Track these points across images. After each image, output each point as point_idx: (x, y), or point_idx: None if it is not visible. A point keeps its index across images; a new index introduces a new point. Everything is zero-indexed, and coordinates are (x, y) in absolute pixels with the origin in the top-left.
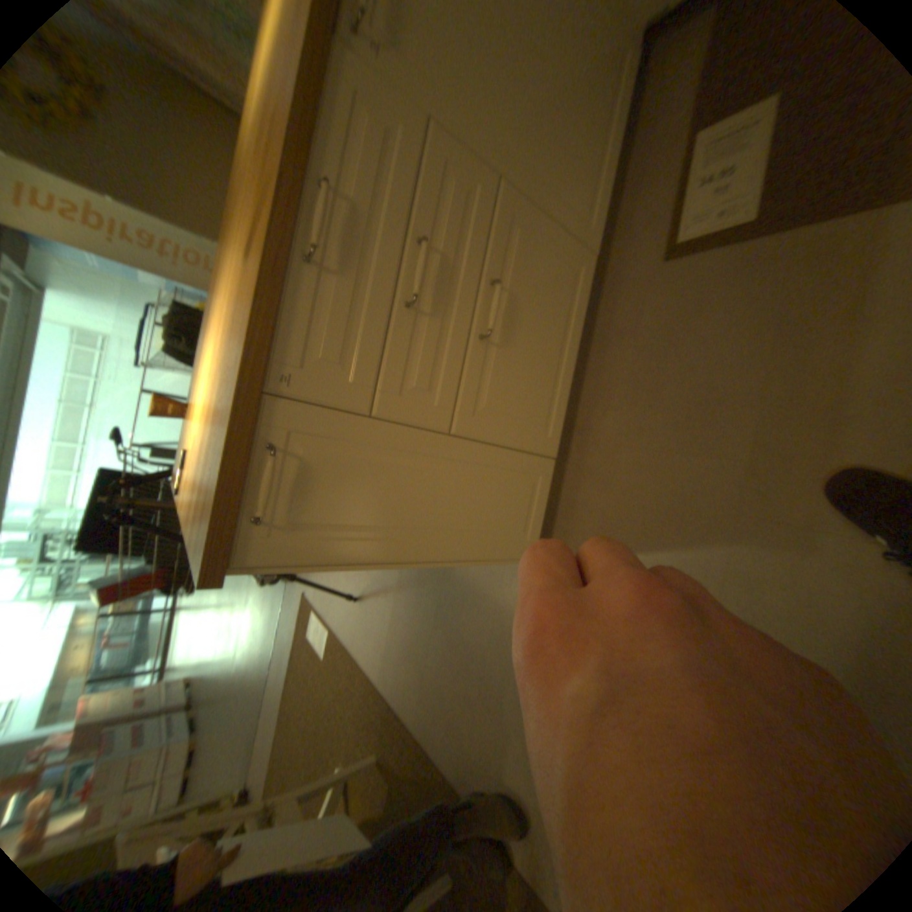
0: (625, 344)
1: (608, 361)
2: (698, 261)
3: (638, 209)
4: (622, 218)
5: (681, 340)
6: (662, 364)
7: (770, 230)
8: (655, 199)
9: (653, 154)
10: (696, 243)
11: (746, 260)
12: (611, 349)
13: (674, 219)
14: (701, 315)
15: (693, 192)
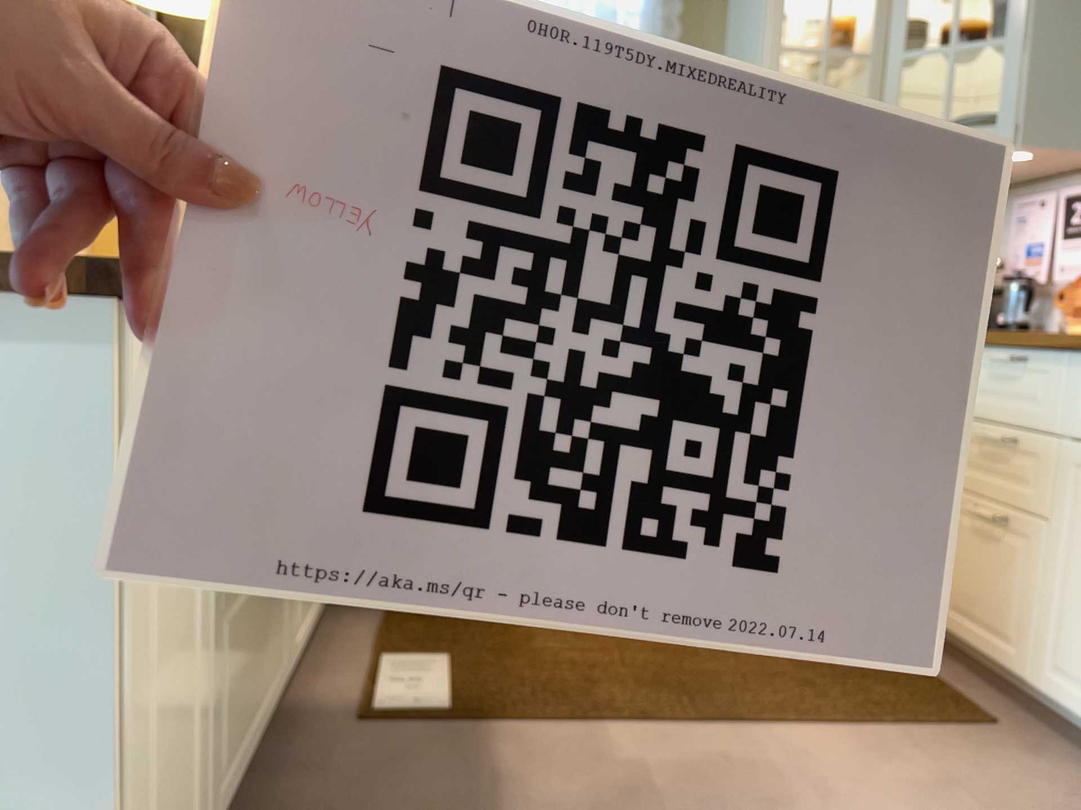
0: (299, 785)
1: (270, 799)
2: (392, 730)
3: (313, 685)
4: (292, 687)
5: (381, 785)
6: (357, 804)
7: (460, 721)
8: (335, 683)
9: (330, 658)
10: (388, 717)
11: (442, 736)
12: (274, 788)
13: (361, 698)
14: (403, 768)
15: (379, 686)
